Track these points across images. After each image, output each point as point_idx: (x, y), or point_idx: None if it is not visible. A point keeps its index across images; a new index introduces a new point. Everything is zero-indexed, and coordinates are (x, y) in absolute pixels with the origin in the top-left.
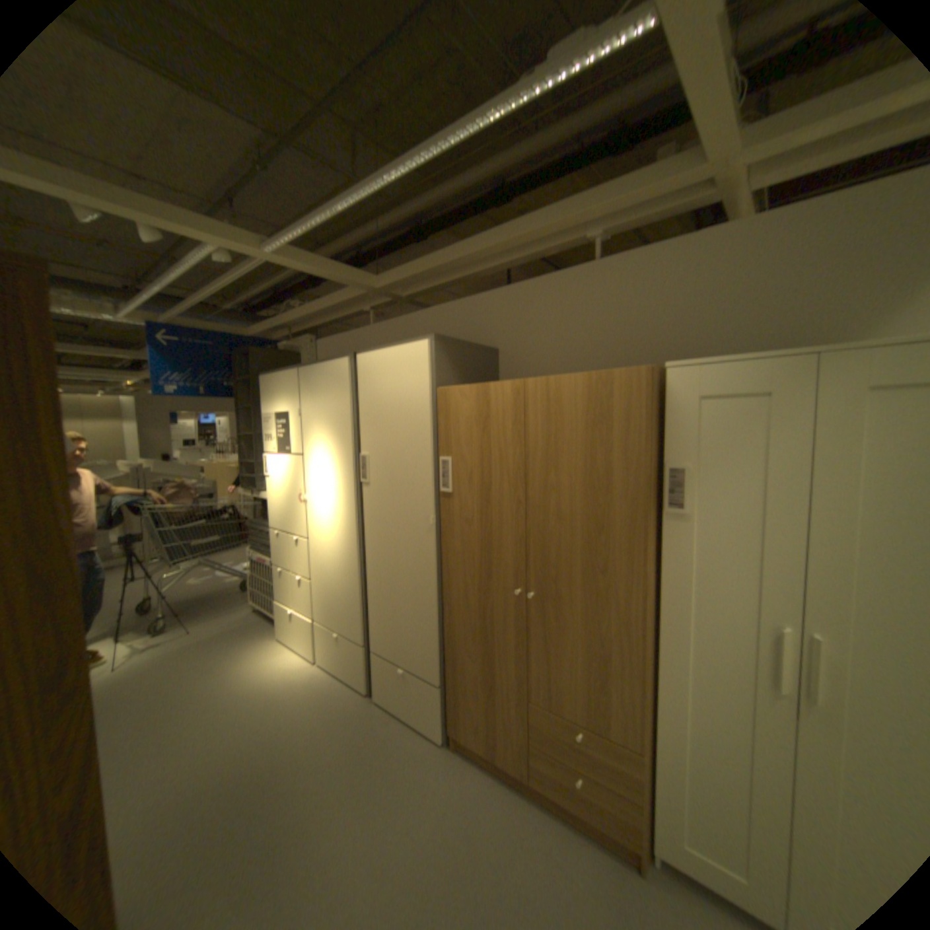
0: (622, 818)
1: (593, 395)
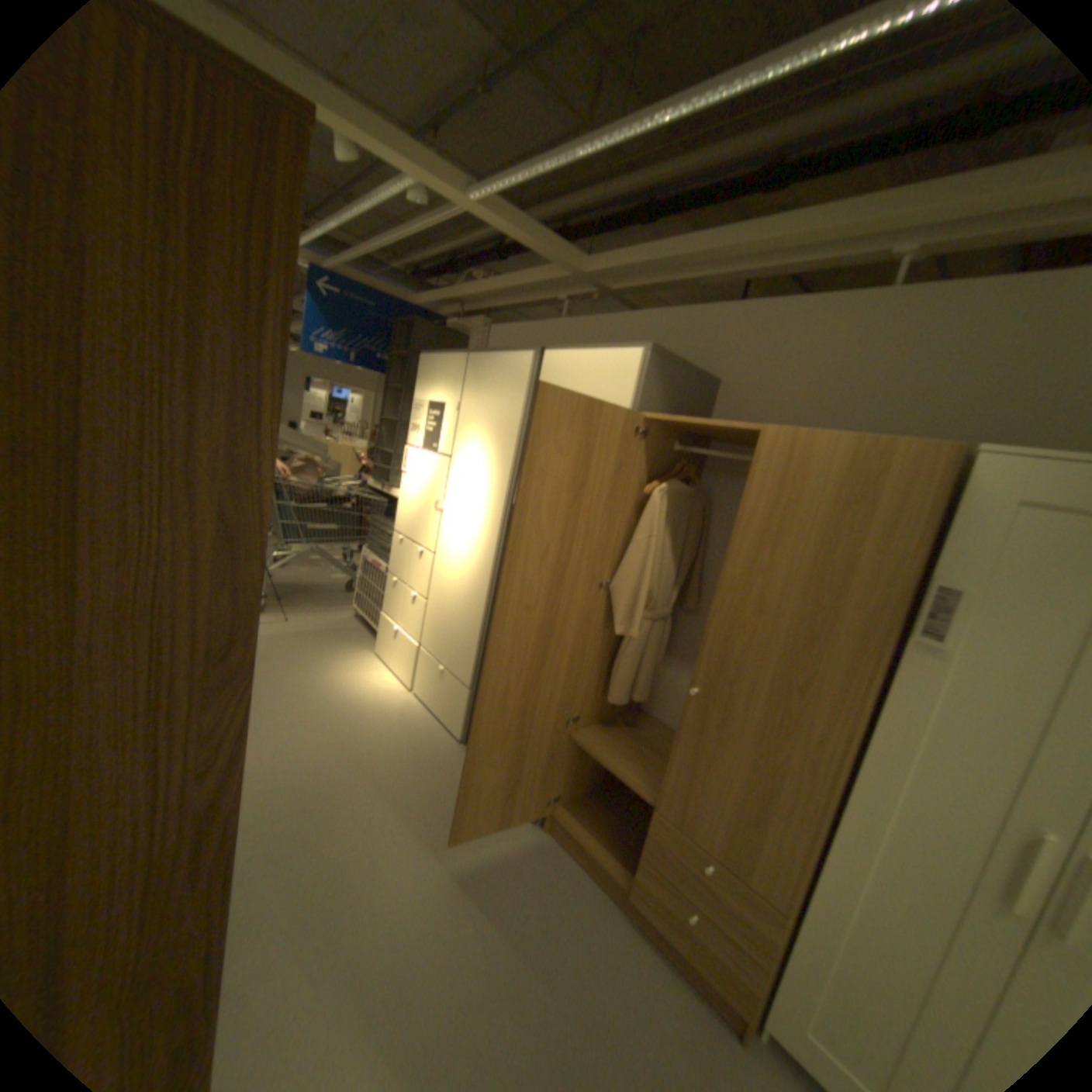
0: (738, 976)
1: (859, 465)
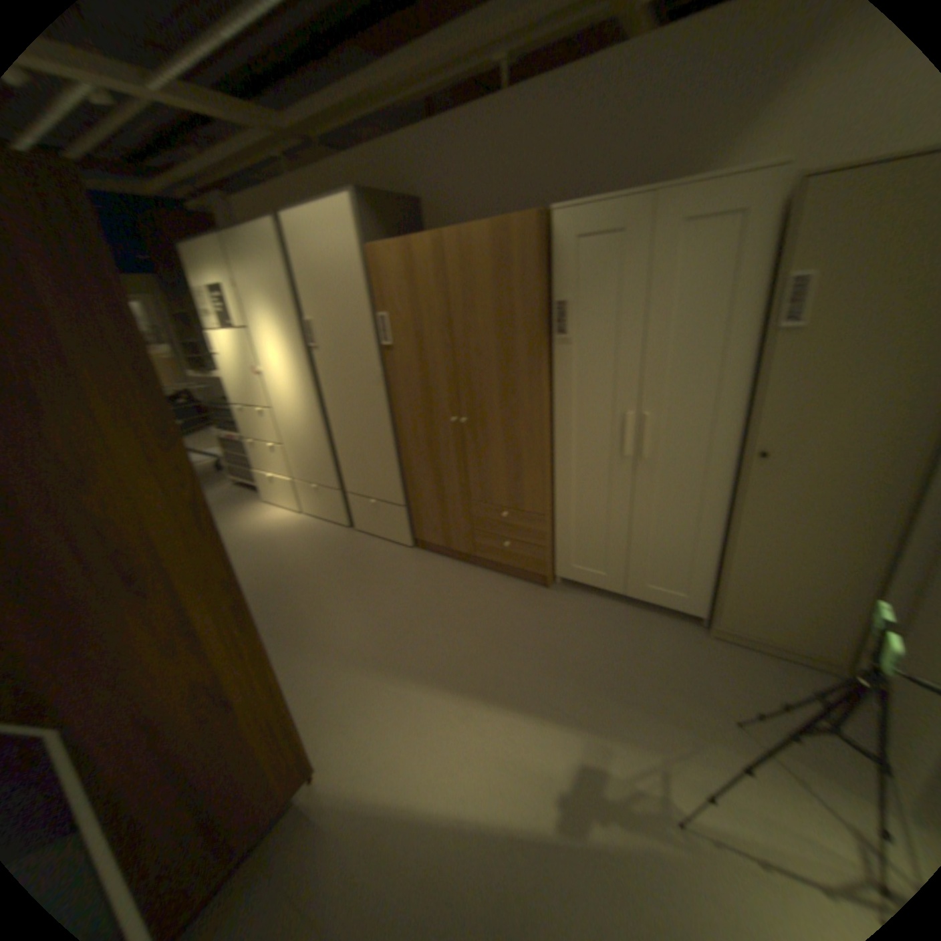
0: (532, 557)
1: (493, 241)
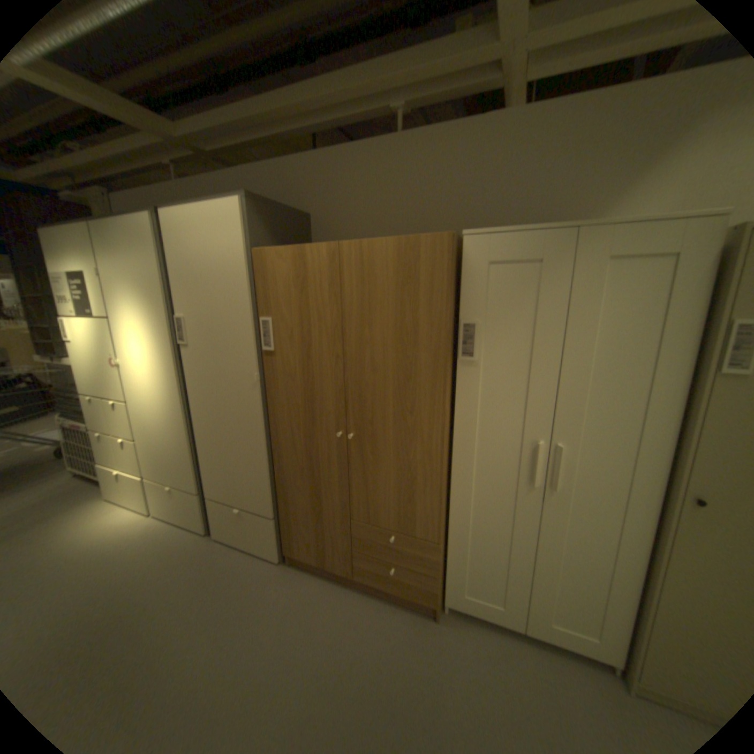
0: (423, 588)
1: (403, 258)
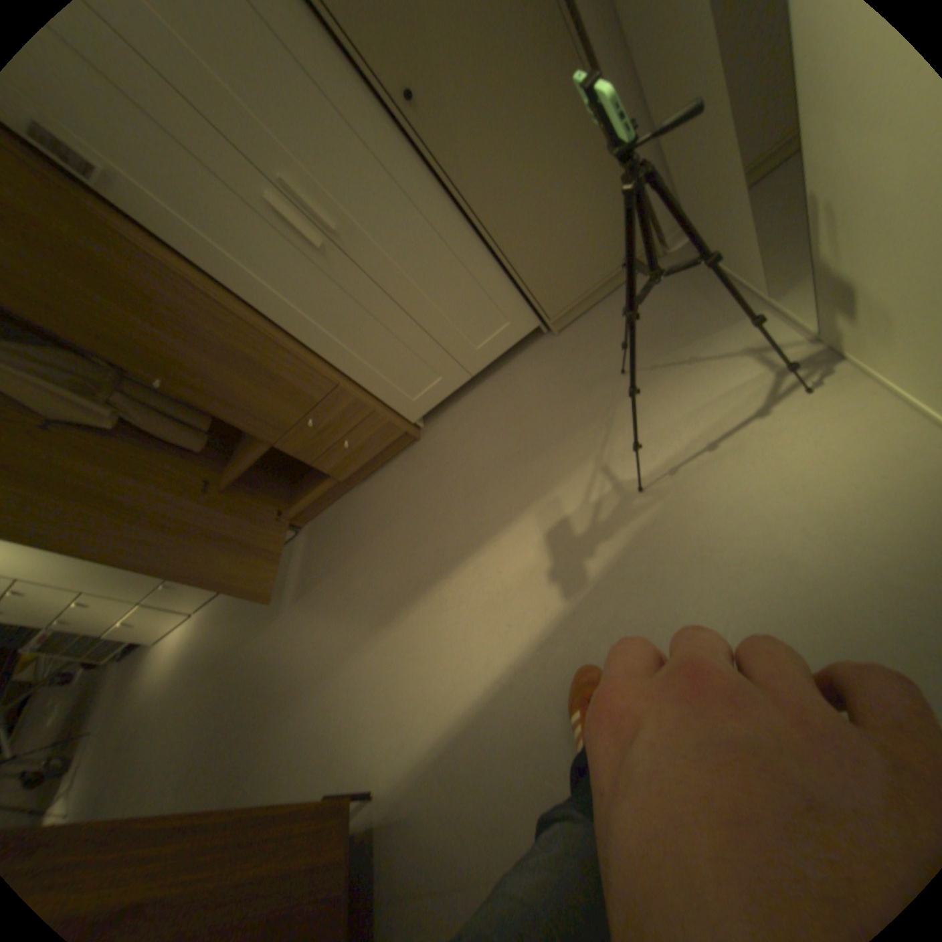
0: (380, 428)
1: None
